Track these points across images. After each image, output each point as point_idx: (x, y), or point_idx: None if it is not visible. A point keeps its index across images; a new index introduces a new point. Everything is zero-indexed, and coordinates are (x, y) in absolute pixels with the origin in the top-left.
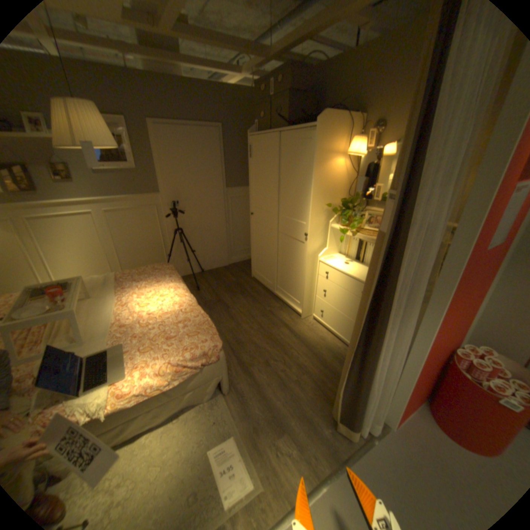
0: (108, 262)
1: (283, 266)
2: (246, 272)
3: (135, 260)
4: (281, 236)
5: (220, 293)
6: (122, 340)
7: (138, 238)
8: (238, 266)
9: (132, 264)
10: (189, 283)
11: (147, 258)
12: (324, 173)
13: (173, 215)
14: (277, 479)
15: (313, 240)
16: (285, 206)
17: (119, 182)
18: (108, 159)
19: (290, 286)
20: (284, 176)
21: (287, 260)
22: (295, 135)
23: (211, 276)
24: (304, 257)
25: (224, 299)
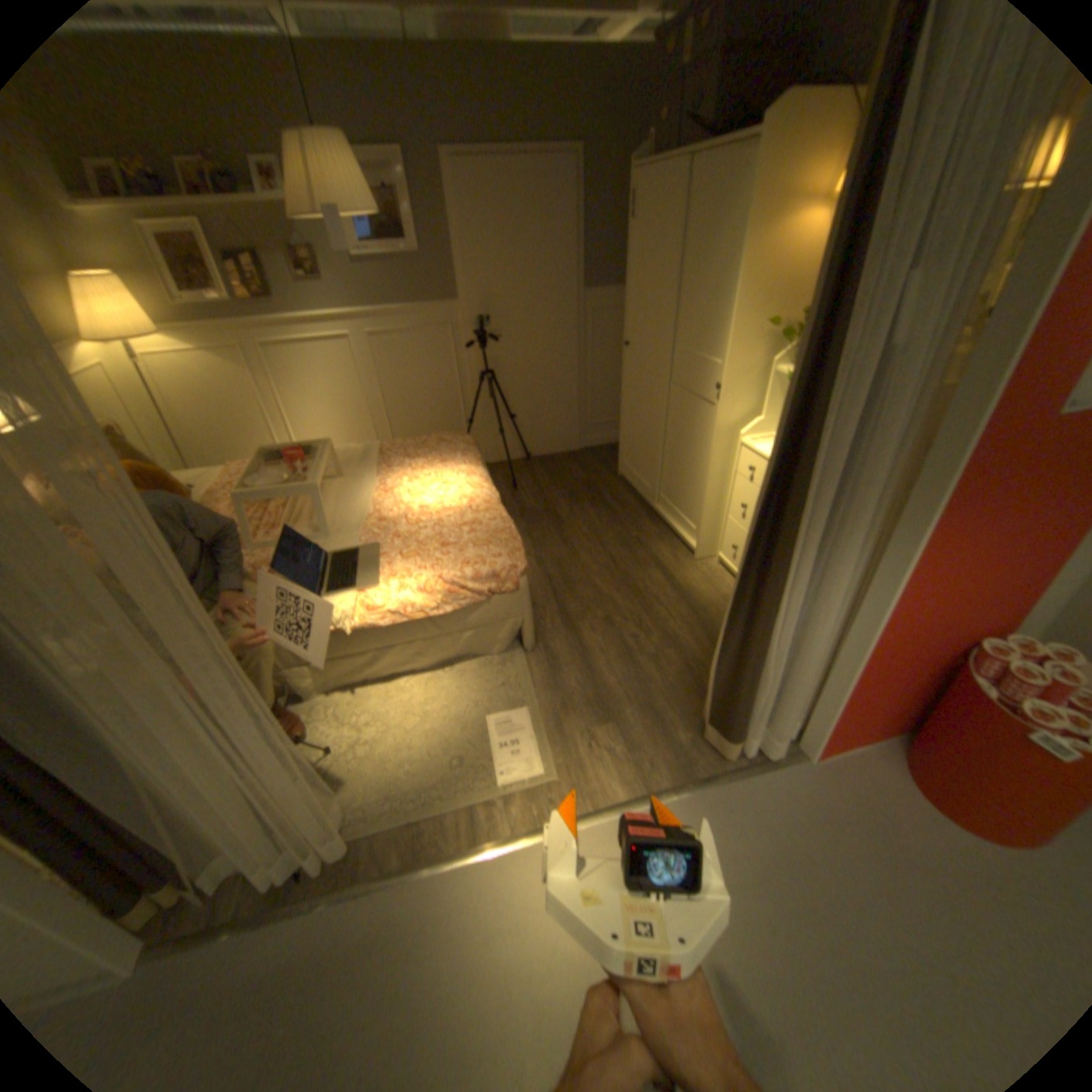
0: (375, 426)
1: (674, 453)
2: (610, 466)
3: (415, 427)
4: (677, 392)
5: (554, 499)
6: (382, 539)
7: (422, 386)
8: (597, 454)
9: (410, 434)
10: (503, 476)
11: (436, 424)
12: (771, 248)
13: (481, 345)
14: (579, 767)
15: (733, 399)
16: (689, 326)
17: (393, 280)
18: (375, 236)
19: (683, 495)
20: (692, 257)
21: (682, 442)
22: (720, 162)
23: (544, 467)
24: (713, 435)
25: (559, 509)
